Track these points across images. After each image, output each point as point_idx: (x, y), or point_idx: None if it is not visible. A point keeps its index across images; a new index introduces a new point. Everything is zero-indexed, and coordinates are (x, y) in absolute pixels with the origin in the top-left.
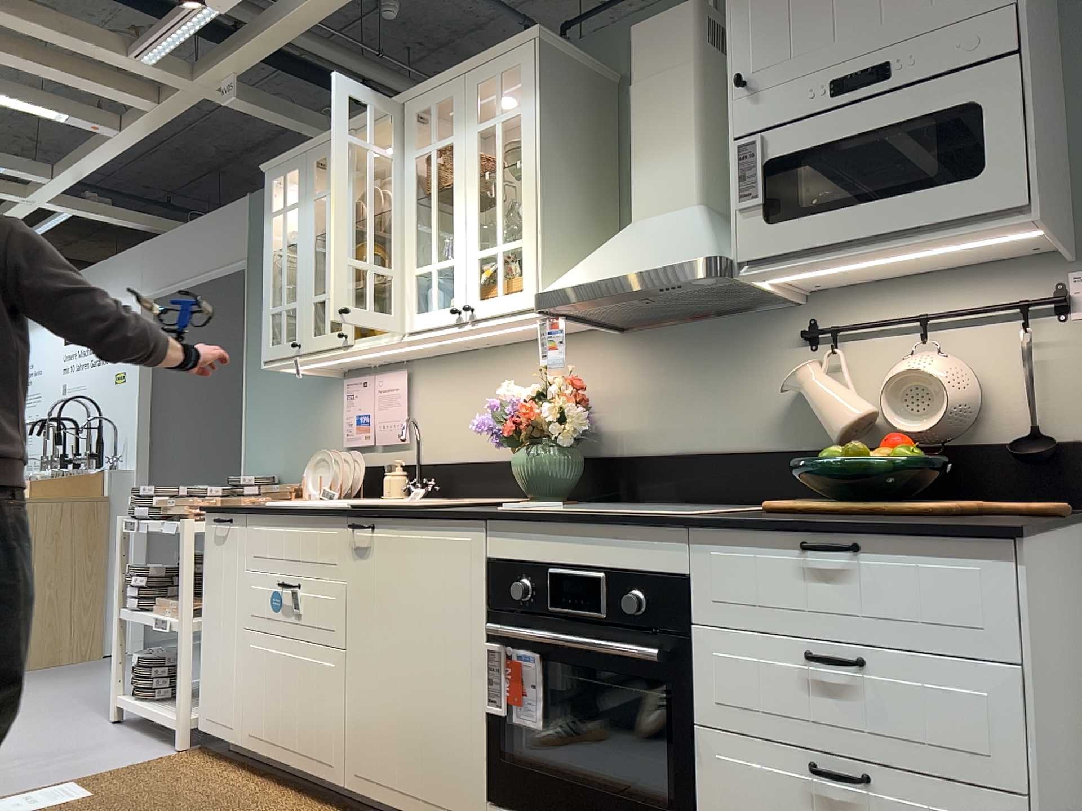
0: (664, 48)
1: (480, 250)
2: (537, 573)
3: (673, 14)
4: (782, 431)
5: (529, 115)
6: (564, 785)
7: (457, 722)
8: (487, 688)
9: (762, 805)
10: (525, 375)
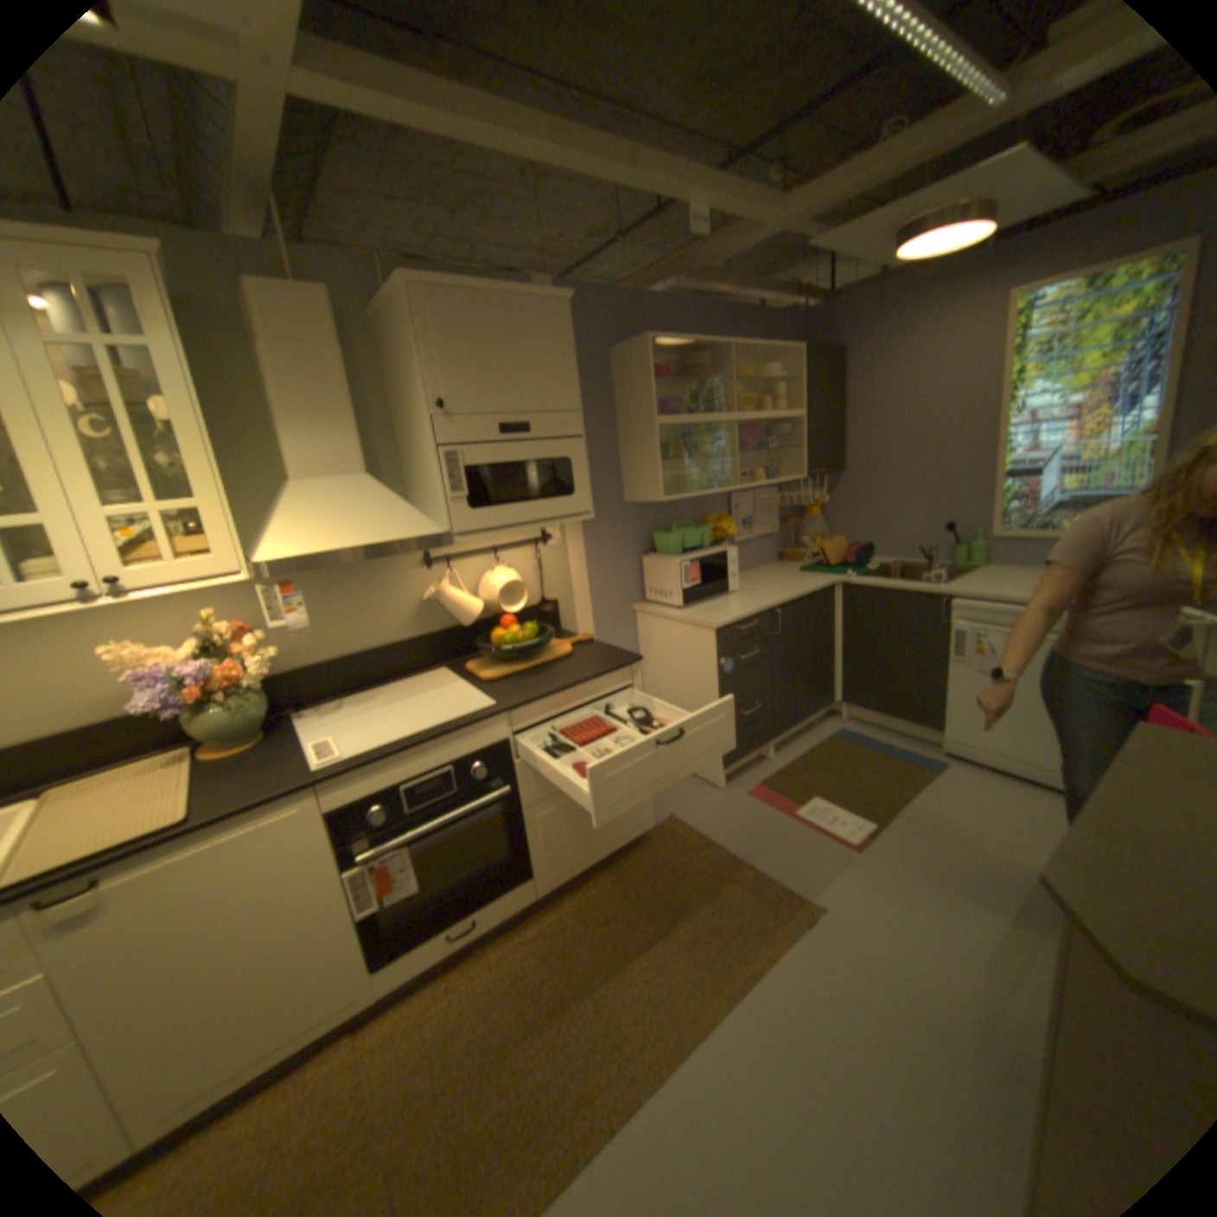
0: (300, 319)
1: (108, 507)
2: (387, 796)
3: (306, 289)
4: (417, 624)
5: (169, 352)
6: (412, 915)
7: (317, 955)
8: (347, 906)
9: (559, 822)
10: (91, 626)
